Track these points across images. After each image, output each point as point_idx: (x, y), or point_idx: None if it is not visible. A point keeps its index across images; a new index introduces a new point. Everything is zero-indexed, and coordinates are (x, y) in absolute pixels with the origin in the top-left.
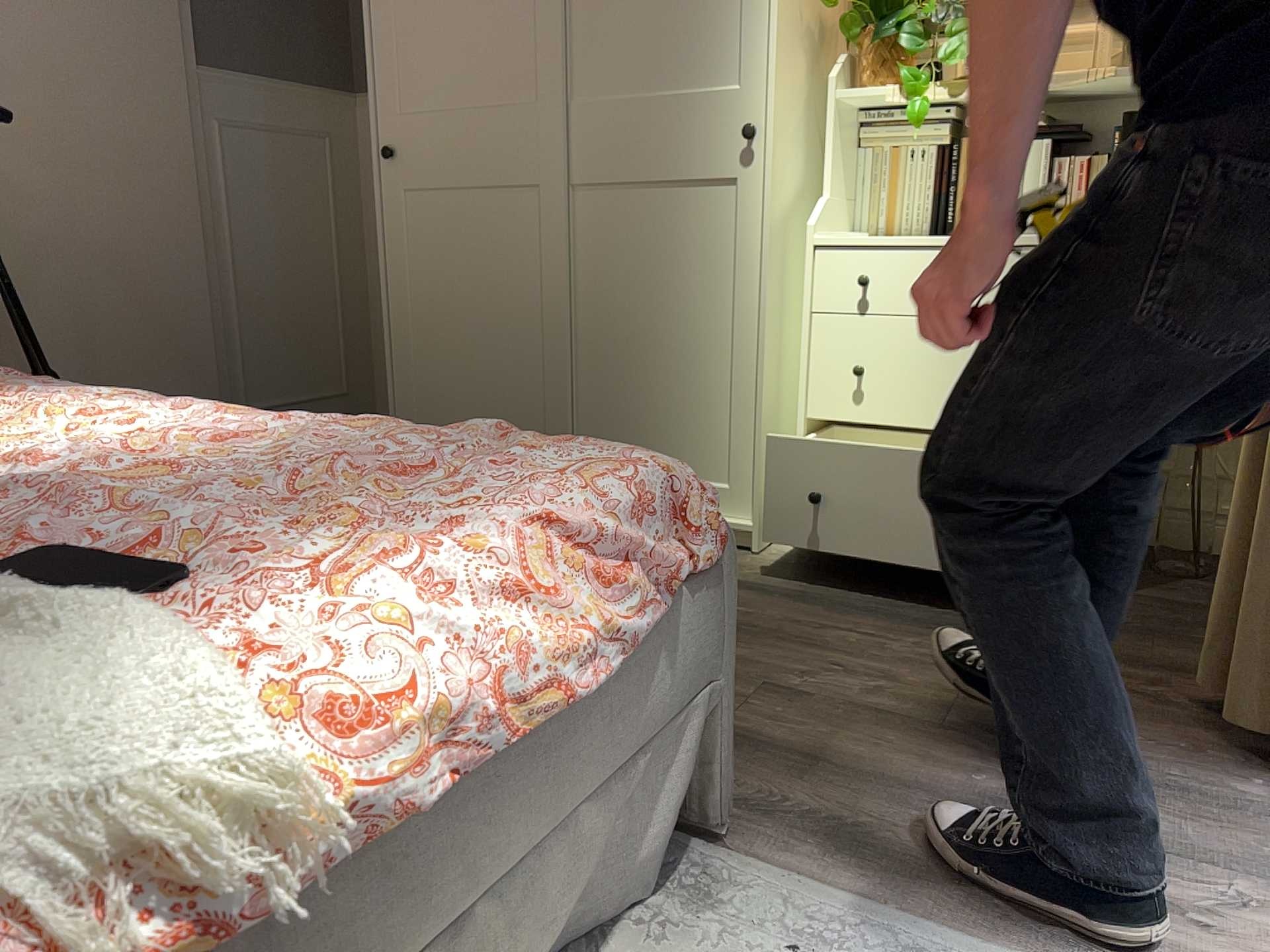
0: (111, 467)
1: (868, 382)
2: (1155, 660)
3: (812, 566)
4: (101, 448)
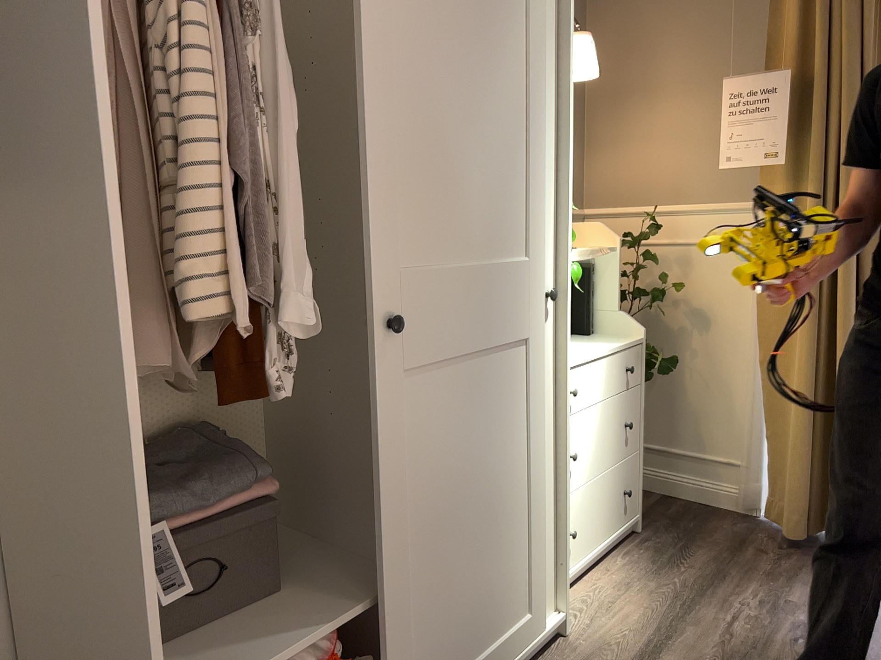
0: None
1: (573, 463)
2: (725, 543)
3: (592, 615)
4: None
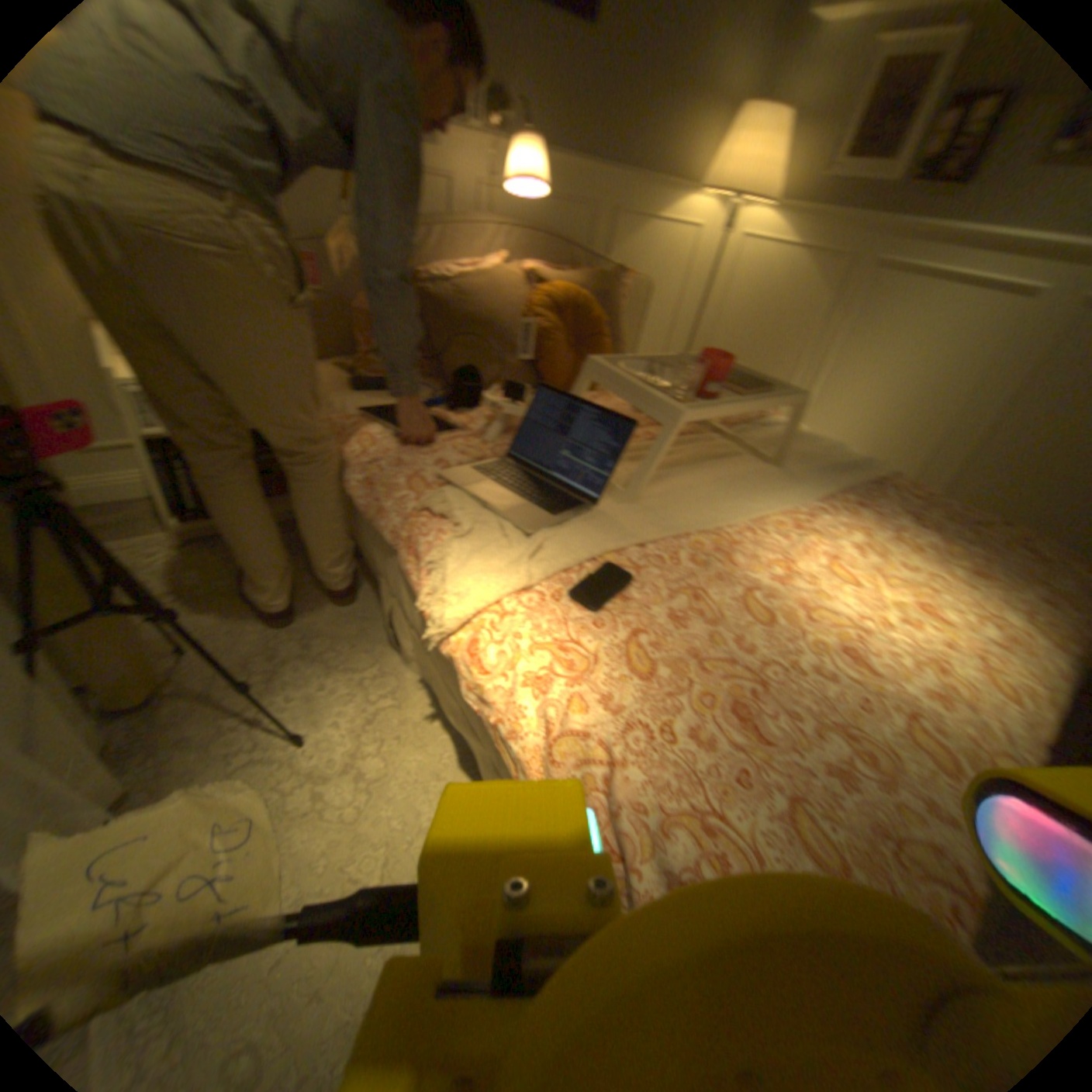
0: (811, 613)
1: None
2: None
3: None
4: (868, 615)
